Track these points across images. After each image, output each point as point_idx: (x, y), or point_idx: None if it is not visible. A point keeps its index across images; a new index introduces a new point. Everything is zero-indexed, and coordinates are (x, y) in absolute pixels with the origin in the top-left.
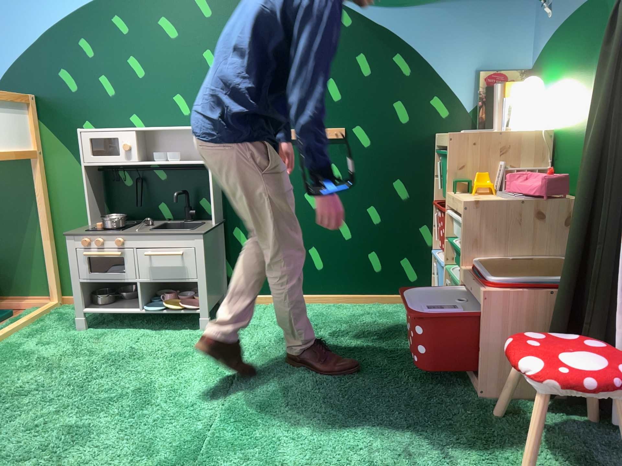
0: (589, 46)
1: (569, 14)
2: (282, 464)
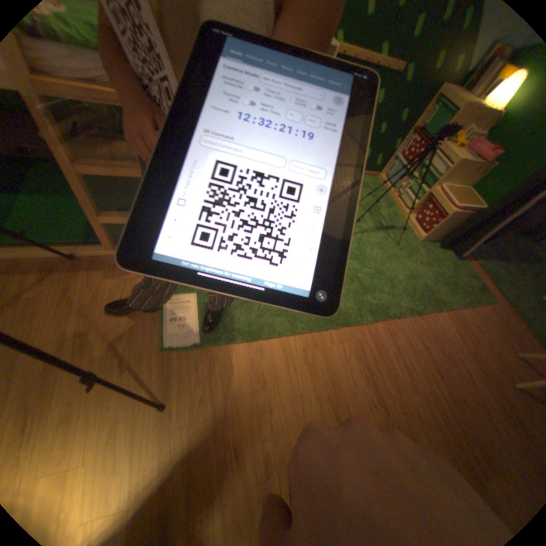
0: None
1: None
2: (379, 277)
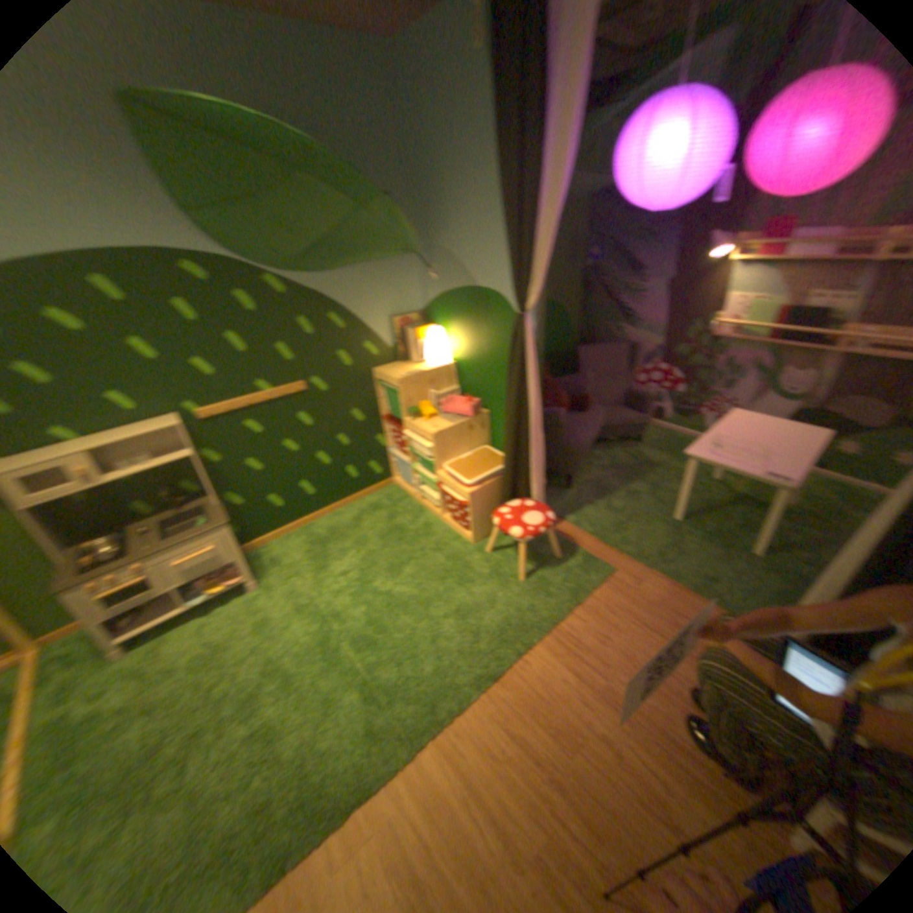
0: (474, 317)
1: (452, 287)
2: (414, 652)
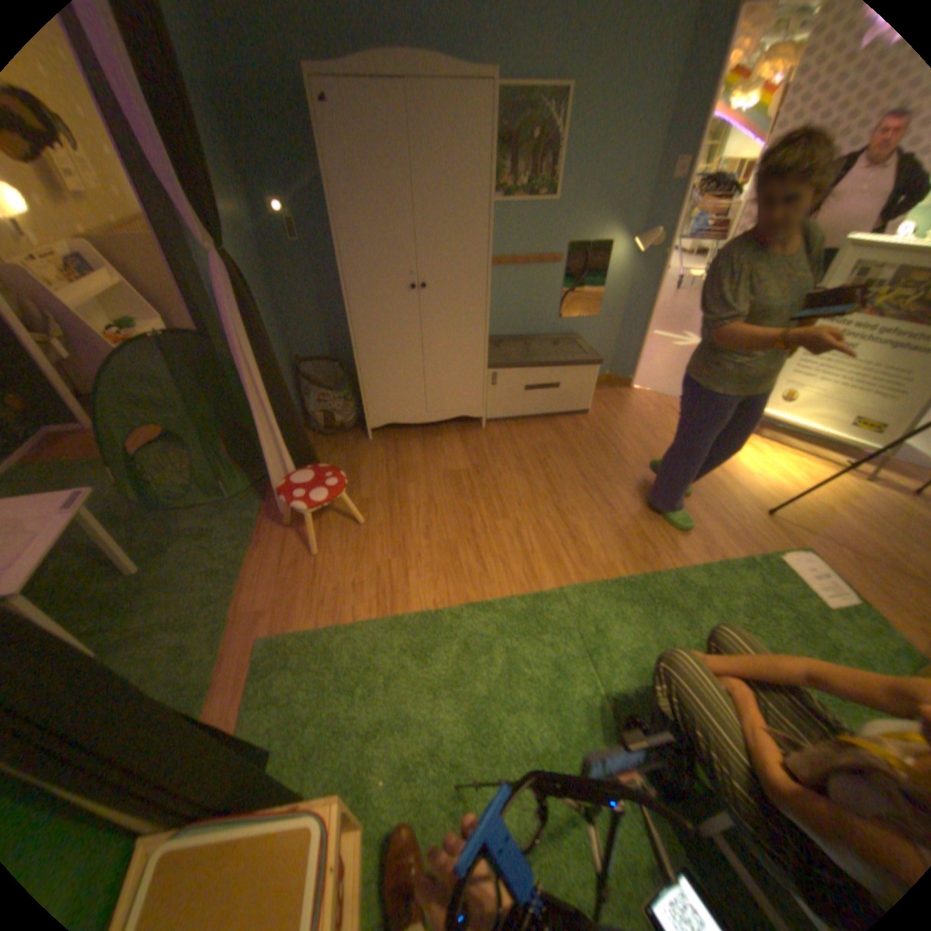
0: None
1: None
2: (530, 673)
